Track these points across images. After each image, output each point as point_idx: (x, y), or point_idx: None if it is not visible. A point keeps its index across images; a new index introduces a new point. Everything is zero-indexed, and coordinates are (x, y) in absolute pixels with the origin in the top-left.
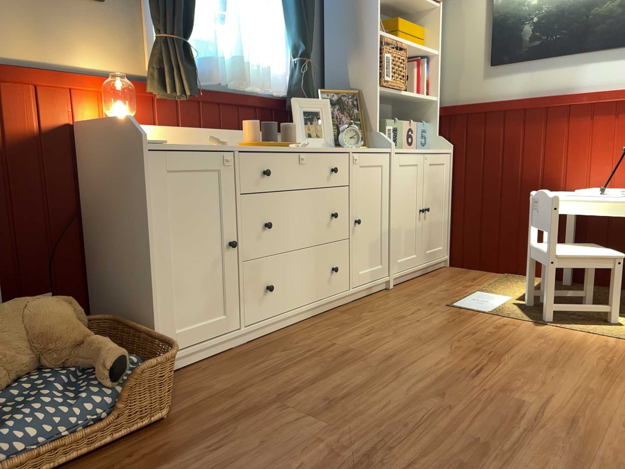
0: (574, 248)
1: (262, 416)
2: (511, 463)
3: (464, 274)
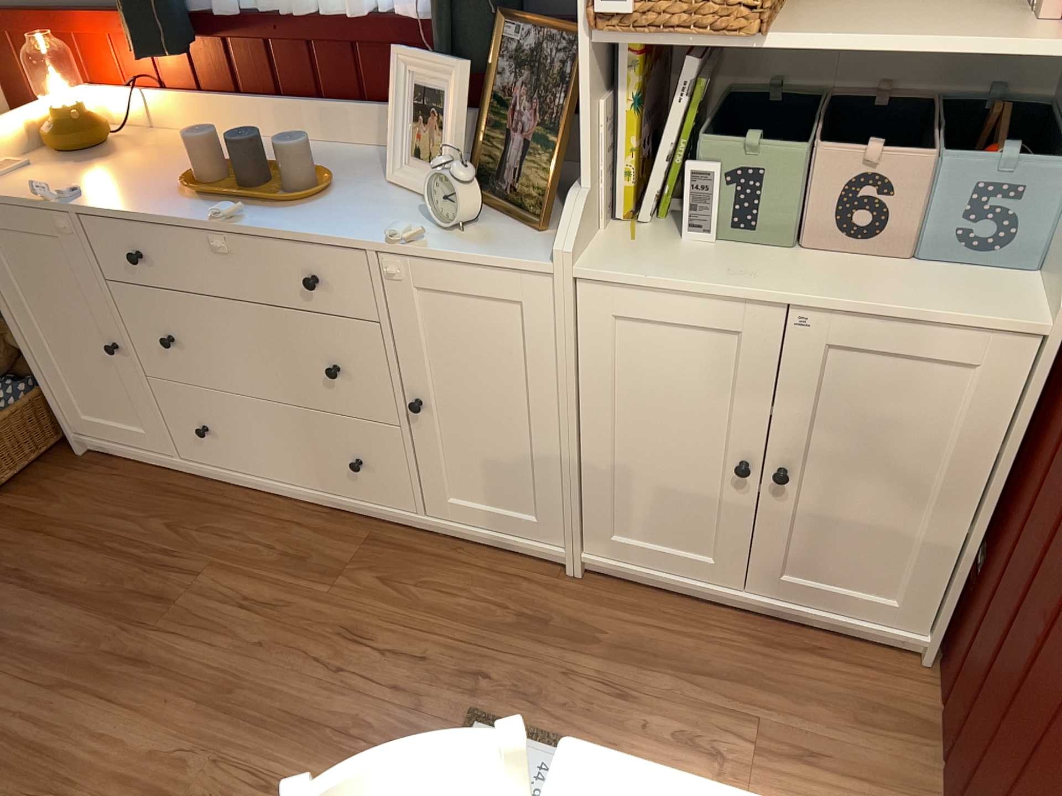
0: None
1: None
2: None
3: (847, 718)
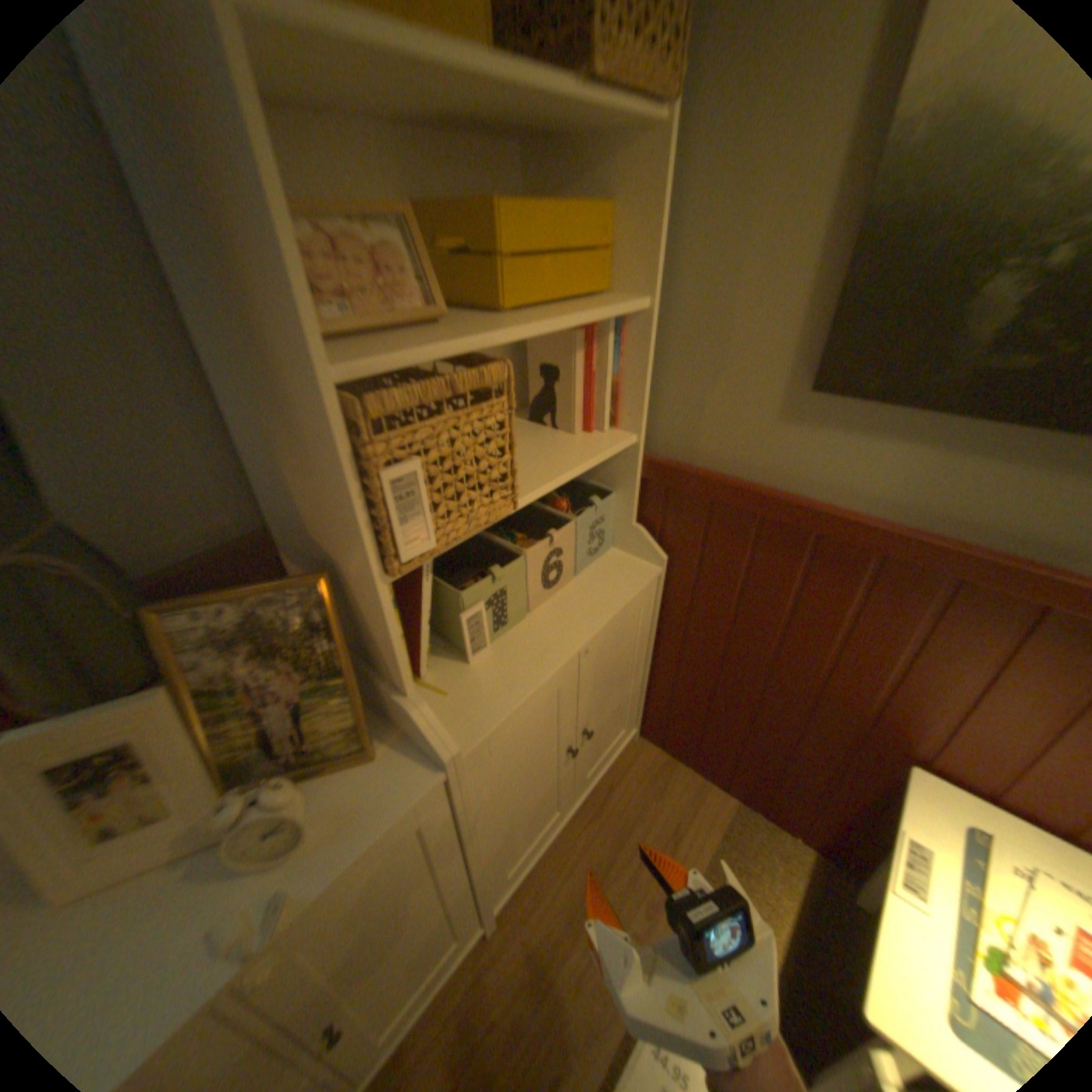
0: None
1: None
2: None
3: (661, 801)
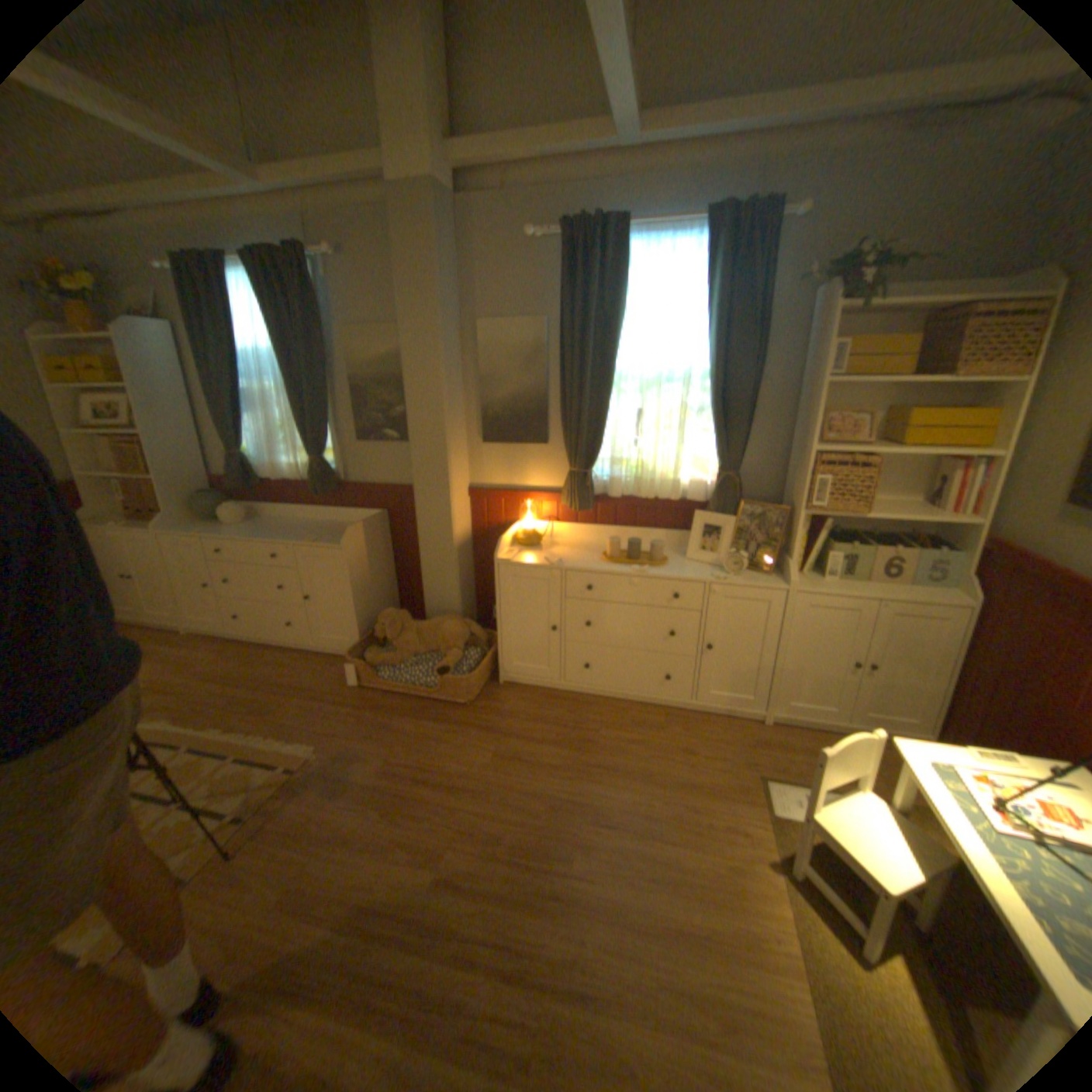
0: (884, 838)
1: (486, 737)
2: (486, 861)
3: None
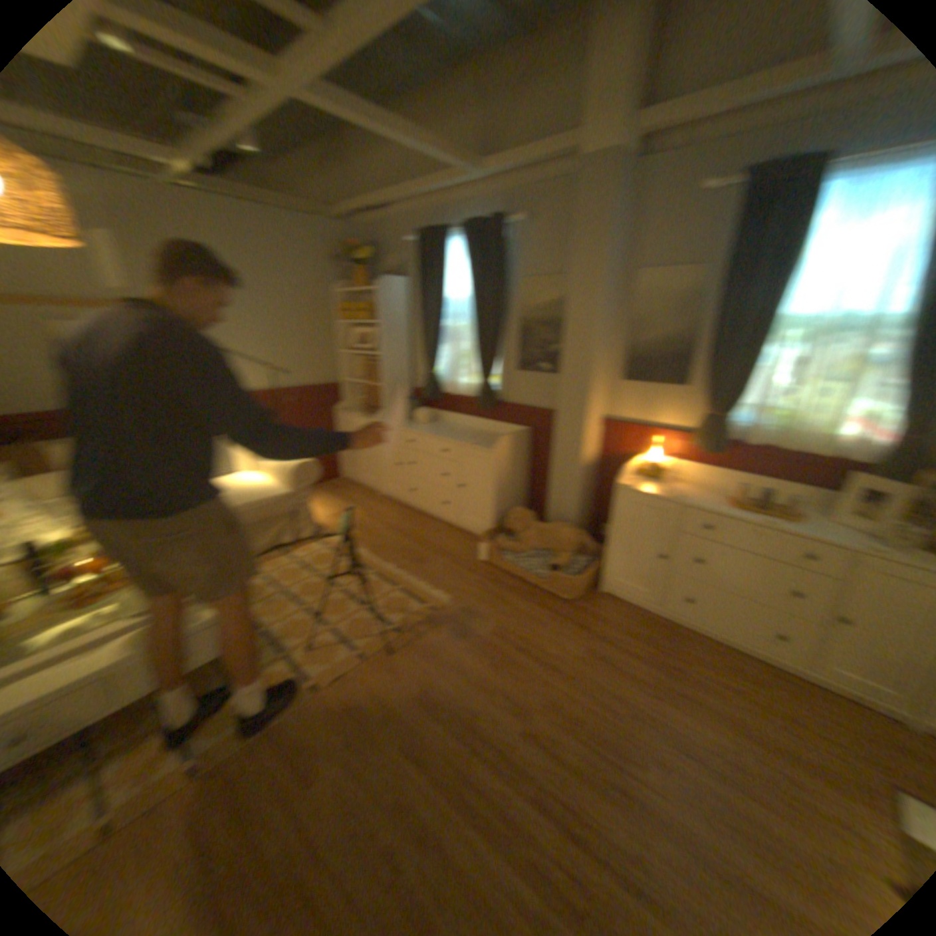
0: None
1: (581, 633)
2: (567, 735)
3: None
